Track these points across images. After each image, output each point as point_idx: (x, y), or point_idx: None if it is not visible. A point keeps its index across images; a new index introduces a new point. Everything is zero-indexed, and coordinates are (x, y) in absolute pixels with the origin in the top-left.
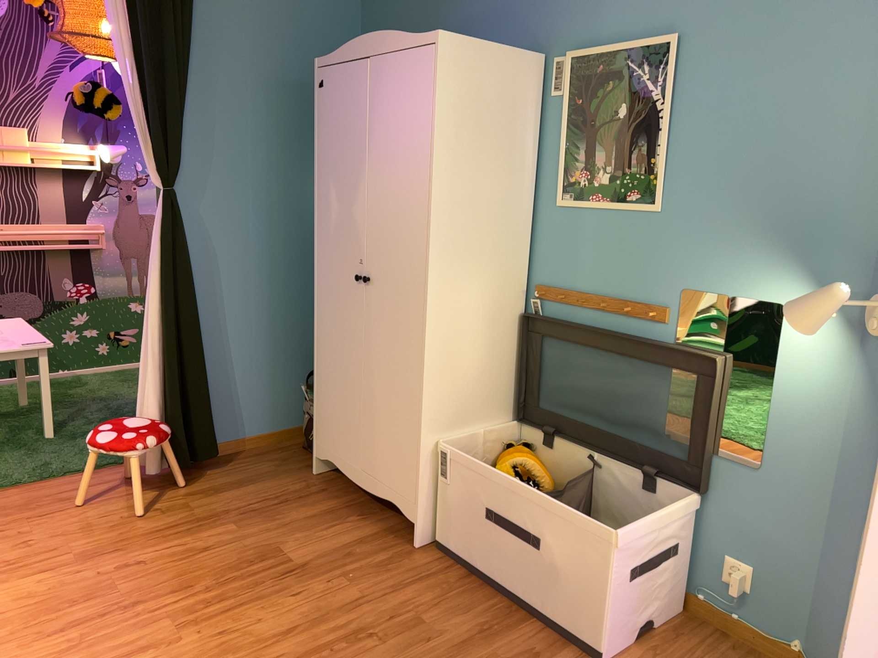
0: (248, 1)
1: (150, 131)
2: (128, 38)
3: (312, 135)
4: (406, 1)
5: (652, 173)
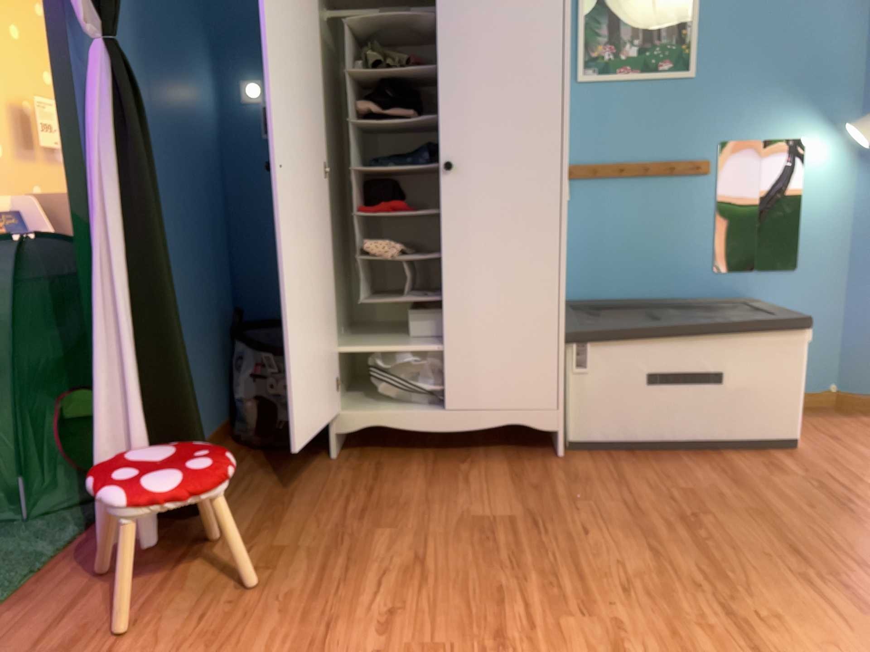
0: None
1: None
2: None
3: (185, 1)
4: None
5: (685, 42)
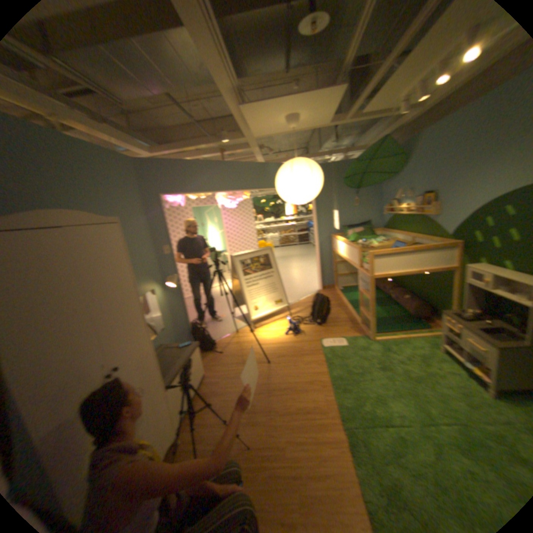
0: None
1: None
2: None
3: None
4: None
5: None
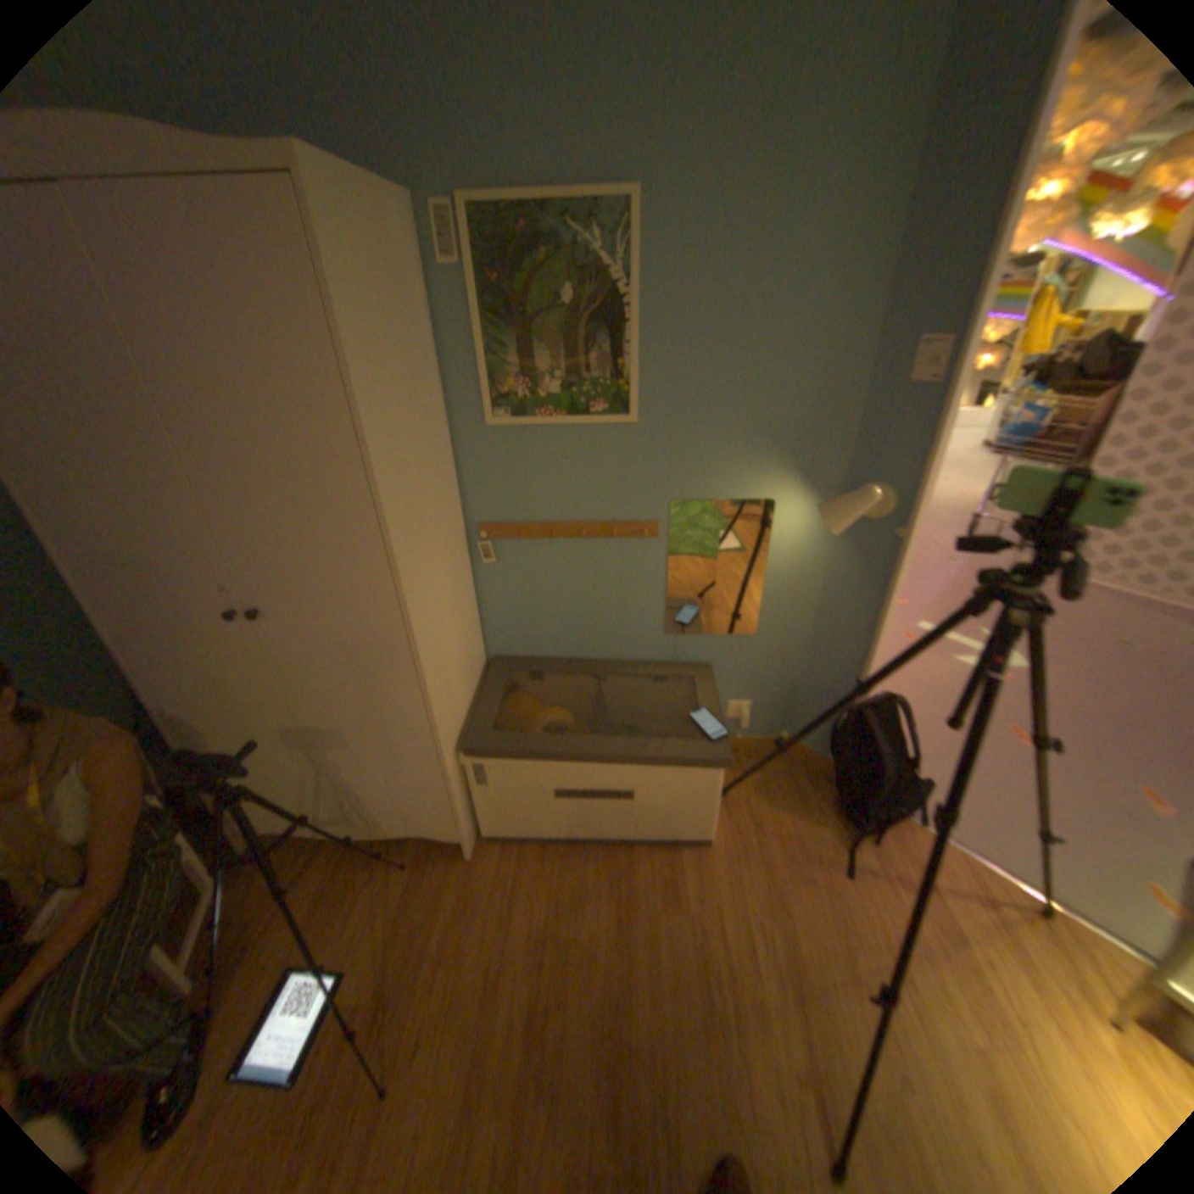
0: None
1: None
2: None
3: None
4: None
5: (621, 378)
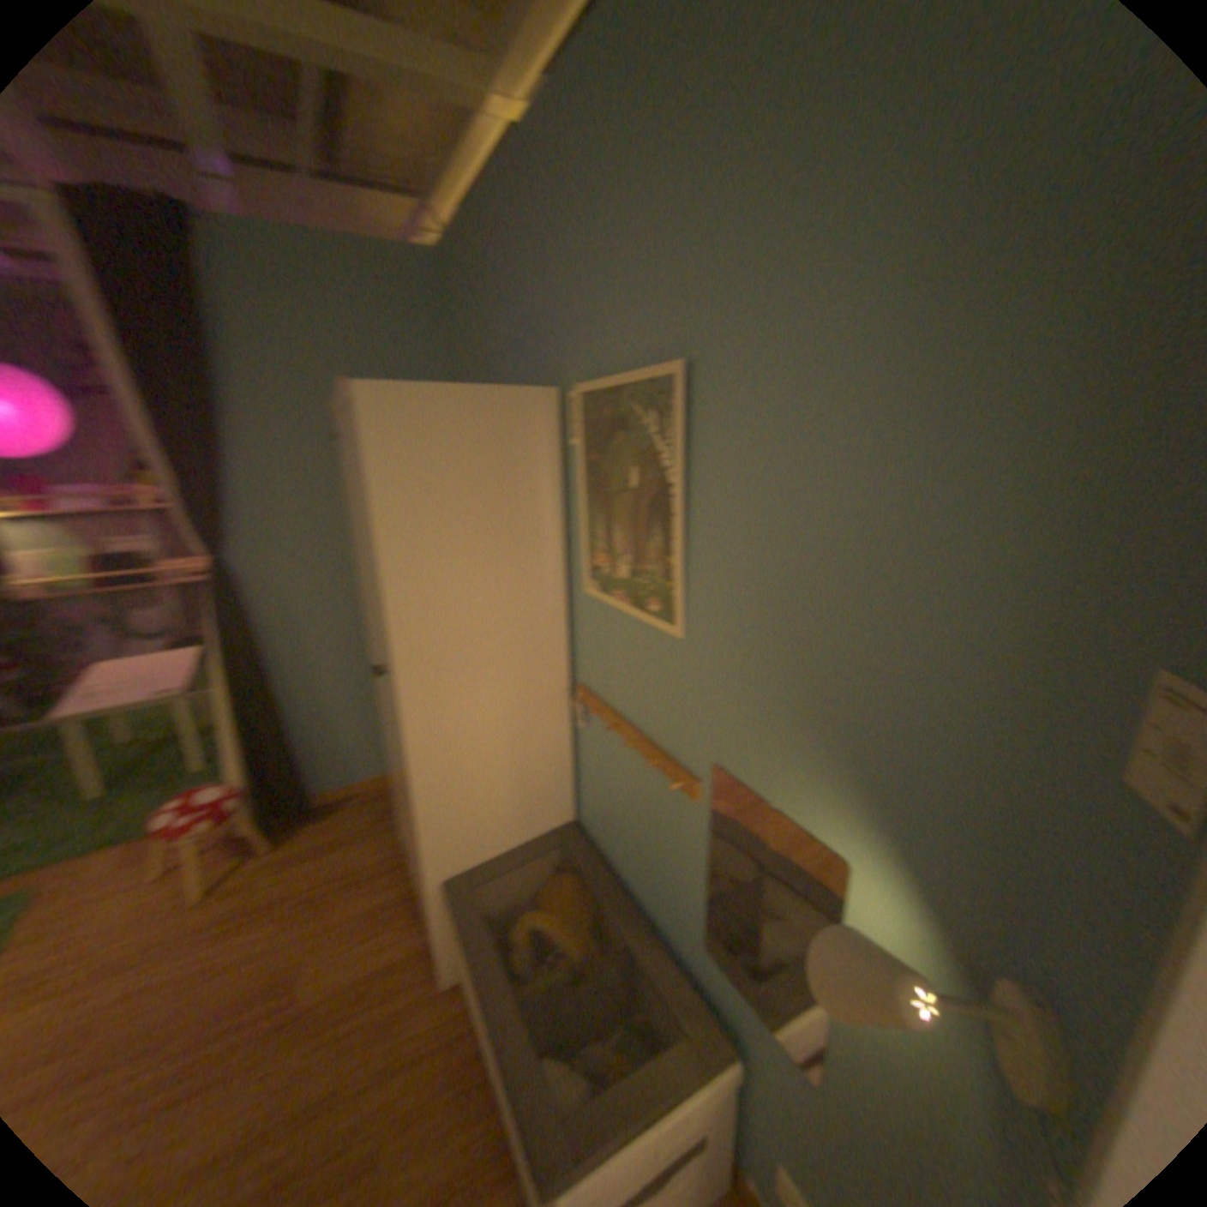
0: (289, 339)
1: (177, 501)
2: (127, 402)
3: None
4: (461, 318)
5: (670, 577)
